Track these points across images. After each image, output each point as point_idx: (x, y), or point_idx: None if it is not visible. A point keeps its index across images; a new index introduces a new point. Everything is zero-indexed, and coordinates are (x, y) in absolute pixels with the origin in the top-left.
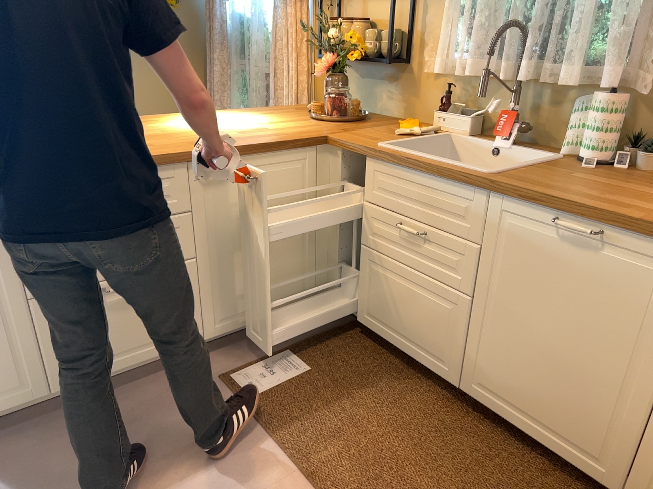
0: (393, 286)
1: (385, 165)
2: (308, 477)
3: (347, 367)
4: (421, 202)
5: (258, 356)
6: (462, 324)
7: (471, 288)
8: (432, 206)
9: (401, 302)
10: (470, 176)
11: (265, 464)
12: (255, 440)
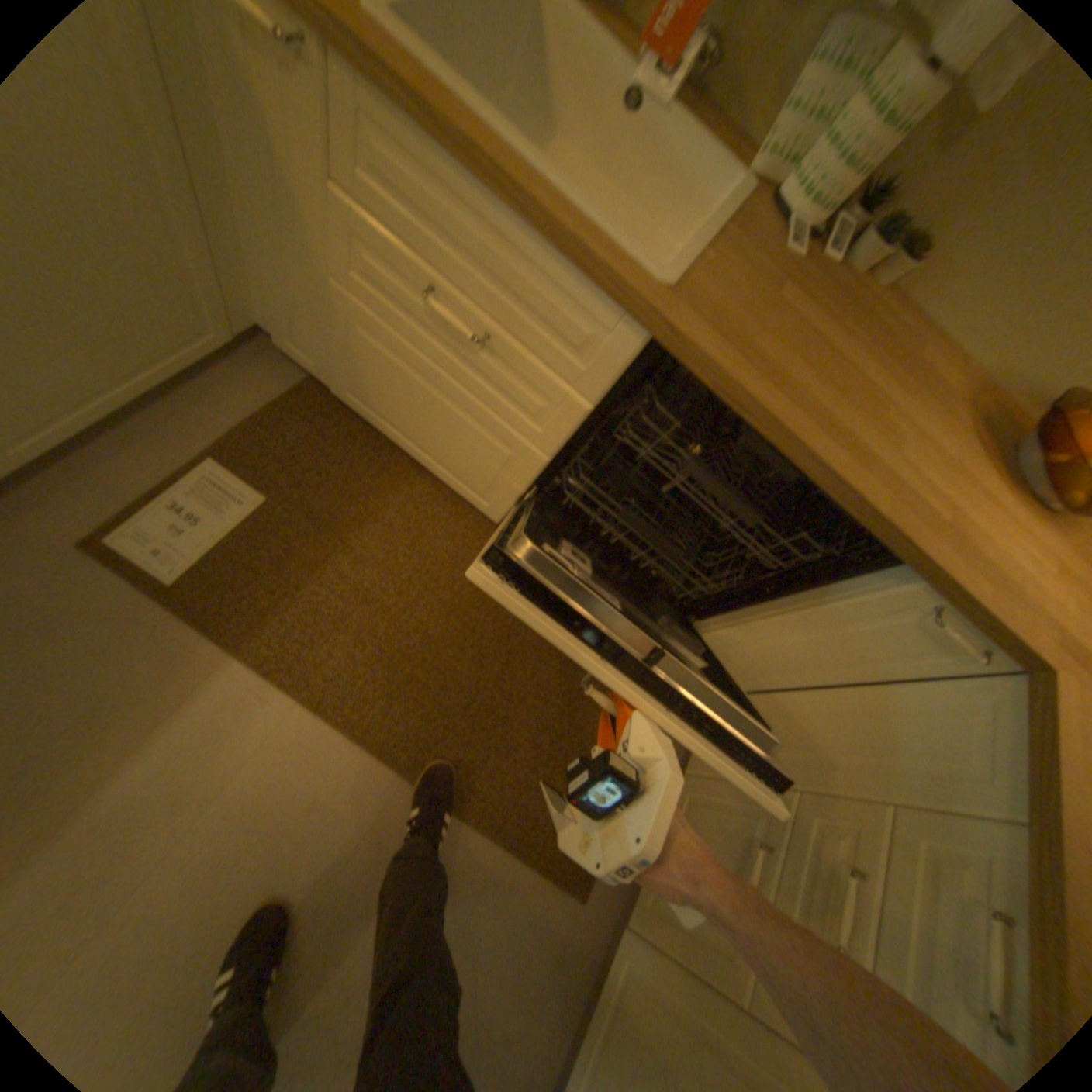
0: (405, 383)
1: (392, 115)
2: (313, 713)
3: (330, 486)
4: (489, 271)
5: (150, 483)
6: (525, 480)
7: (555, 453)
8: (513, 292)
9: (420, 410)
10: (627, 286)
11: (238, 711)
12: (207, 673)
